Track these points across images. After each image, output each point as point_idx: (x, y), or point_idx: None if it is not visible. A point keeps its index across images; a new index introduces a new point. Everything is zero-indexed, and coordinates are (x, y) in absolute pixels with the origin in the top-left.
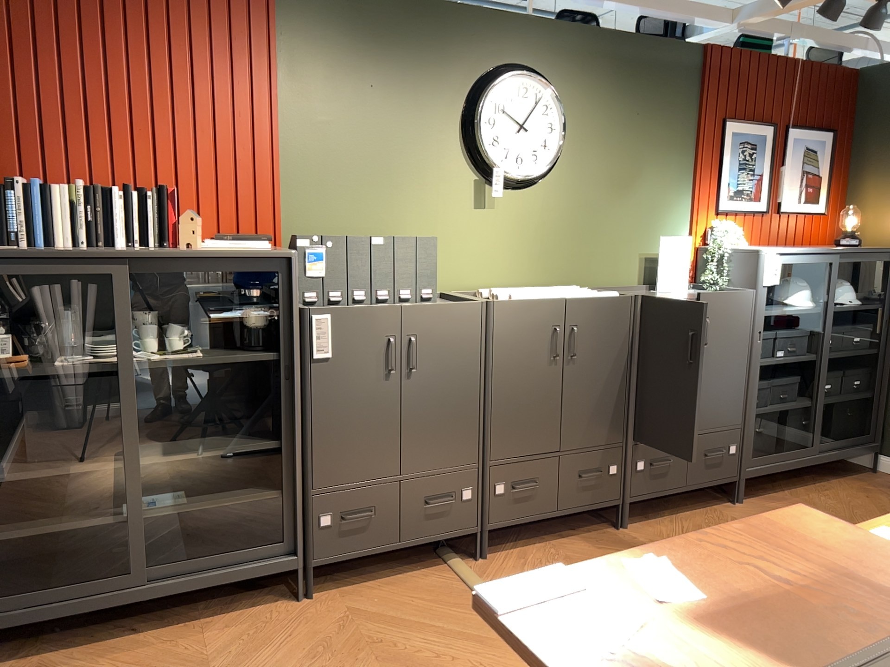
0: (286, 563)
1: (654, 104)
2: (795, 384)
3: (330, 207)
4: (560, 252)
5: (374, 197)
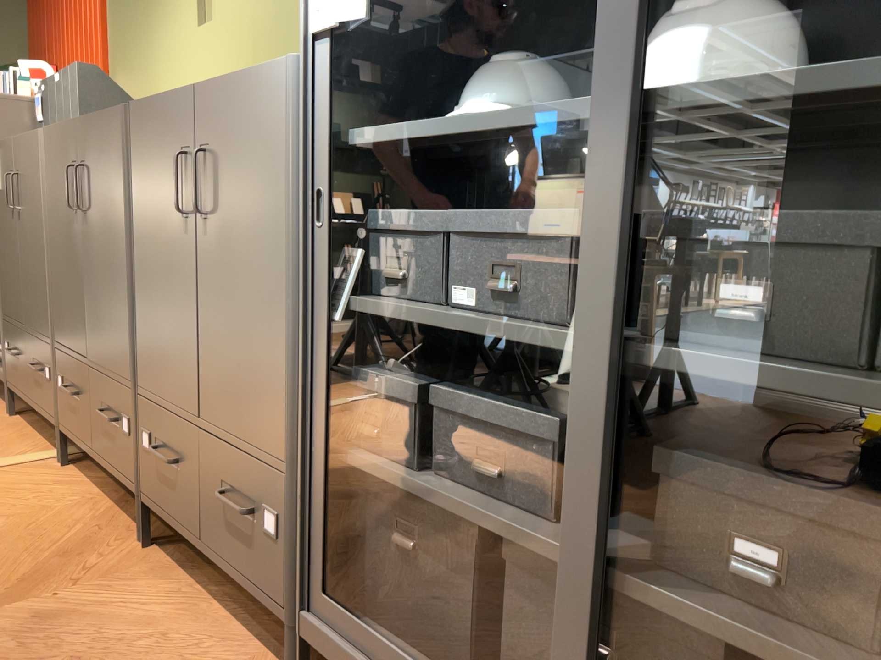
0: (3, 374)
1: None
2: (540, 448)
3: (126, 63)
4: None
5: (144, 43)
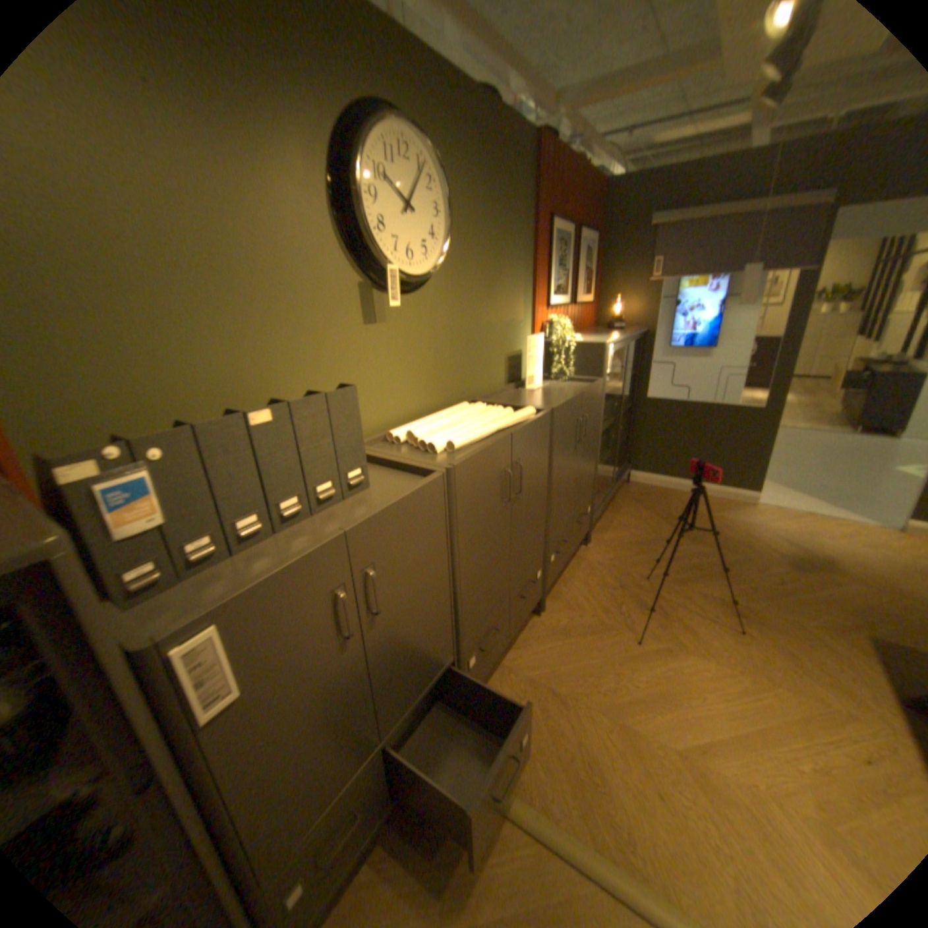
0: None
1: (508, 188)
2: (603, 442)
3: (118, 353)
4: (450, 365)
5: (210, 323)
